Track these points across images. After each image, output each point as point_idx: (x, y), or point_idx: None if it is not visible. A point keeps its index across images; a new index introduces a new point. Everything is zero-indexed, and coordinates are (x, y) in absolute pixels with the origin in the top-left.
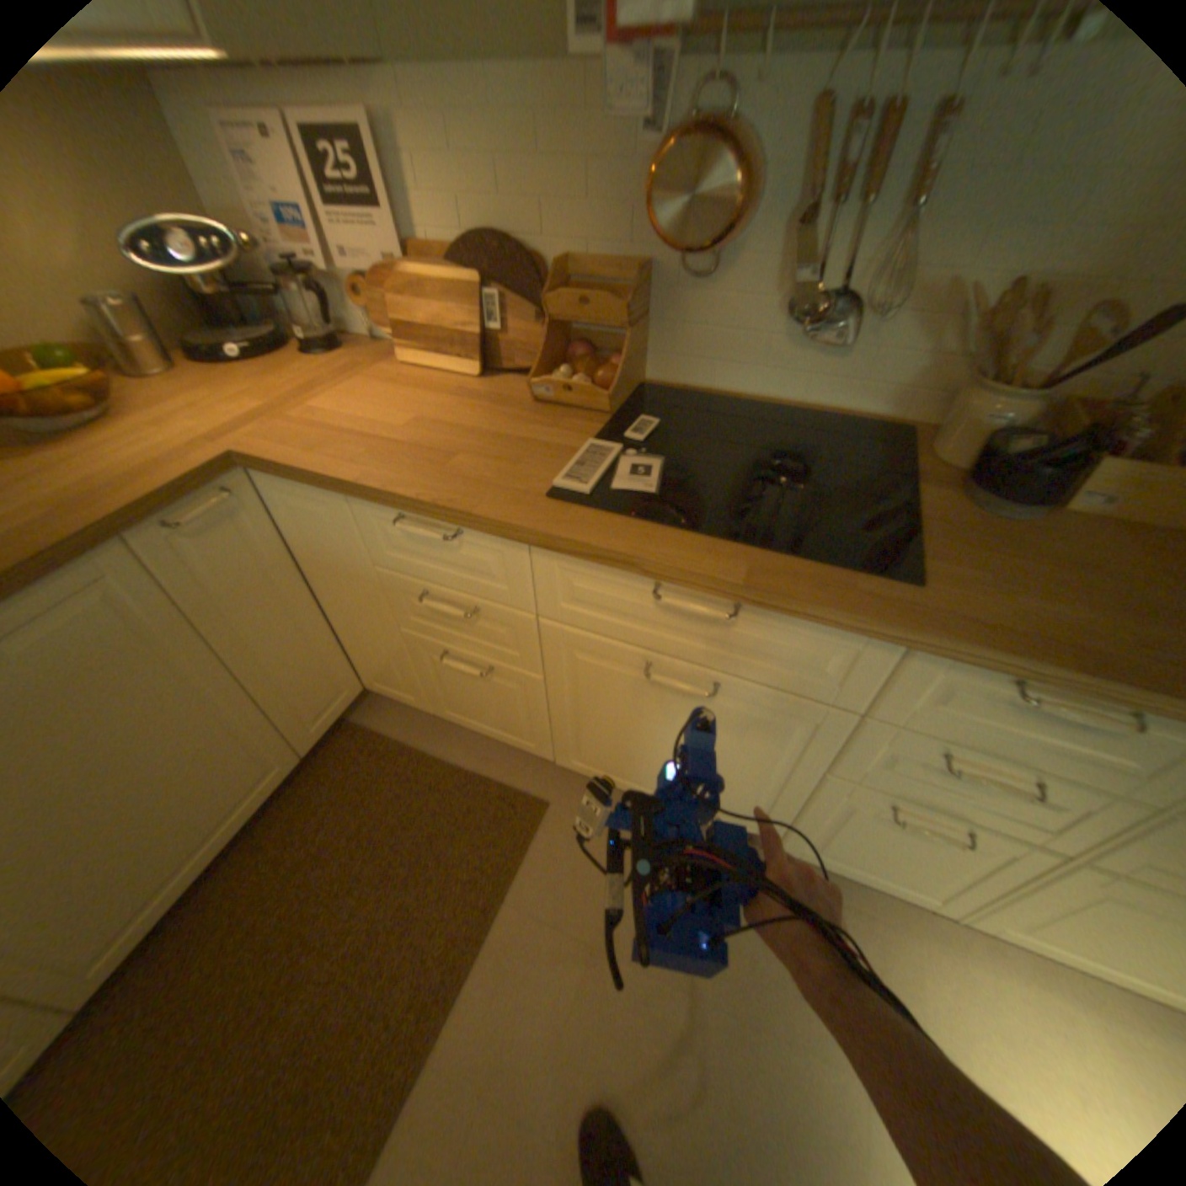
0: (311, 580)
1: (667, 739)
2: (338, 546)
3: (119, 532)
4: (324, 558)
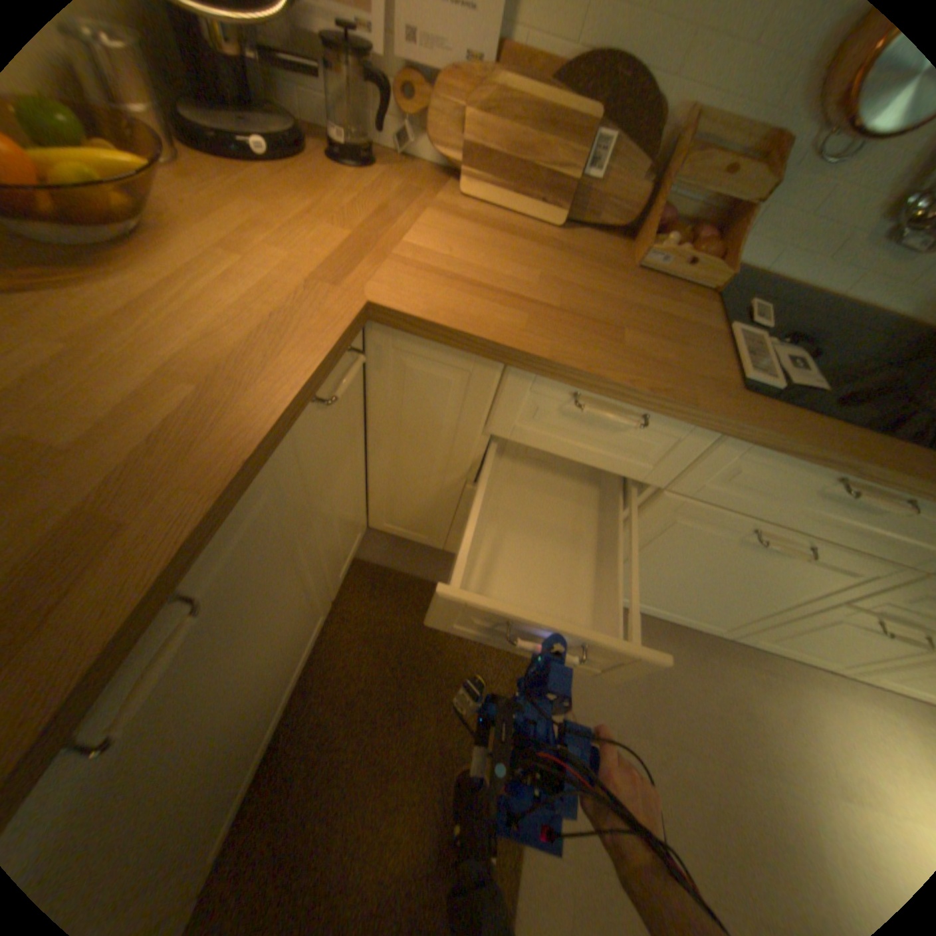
0: (377, 436)
1: (710, 577)
2: (448, 410)
3: (297, 413)
4: (418, 419)
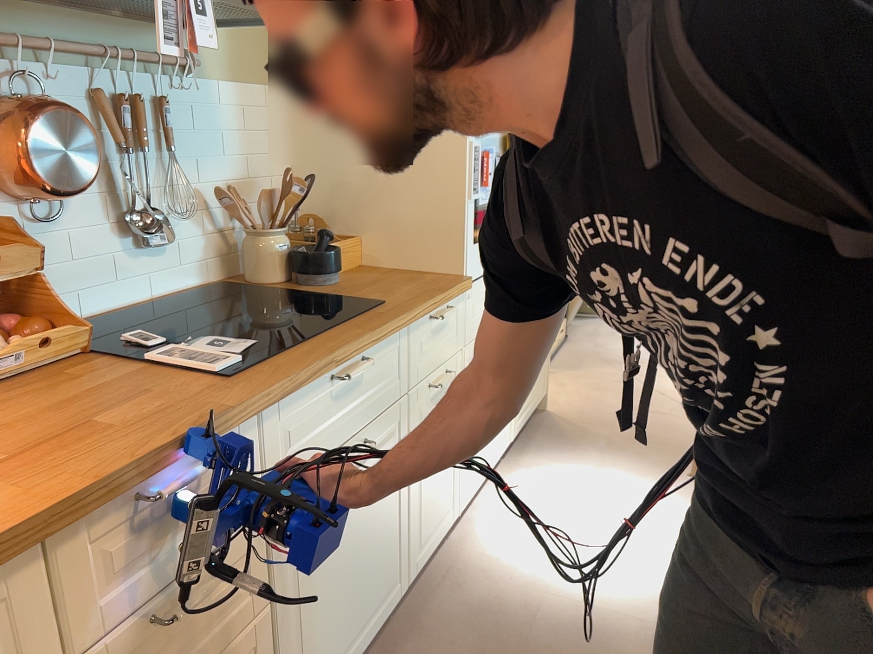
0: None
1: (351, 547)
2: None
3: None
4: None
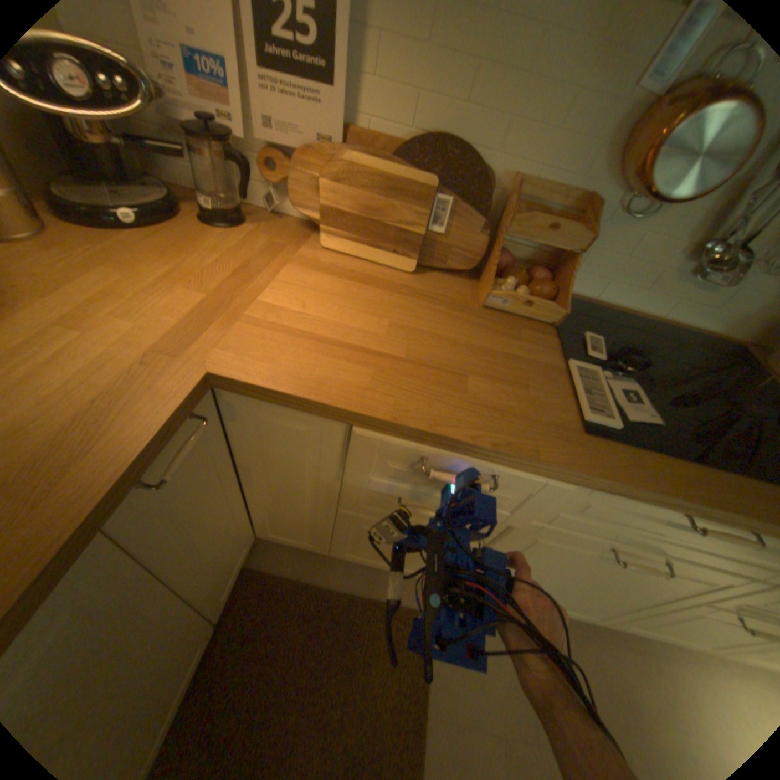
0: (247, 472)
1: (577, 582)
2: (308, 454)
3: (102, 520)
4: (281, 459)
